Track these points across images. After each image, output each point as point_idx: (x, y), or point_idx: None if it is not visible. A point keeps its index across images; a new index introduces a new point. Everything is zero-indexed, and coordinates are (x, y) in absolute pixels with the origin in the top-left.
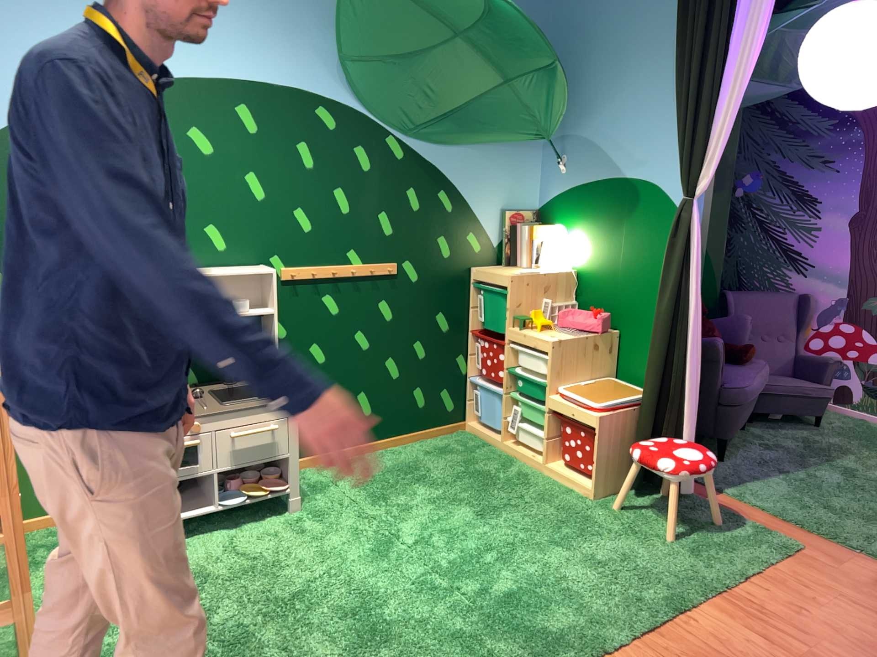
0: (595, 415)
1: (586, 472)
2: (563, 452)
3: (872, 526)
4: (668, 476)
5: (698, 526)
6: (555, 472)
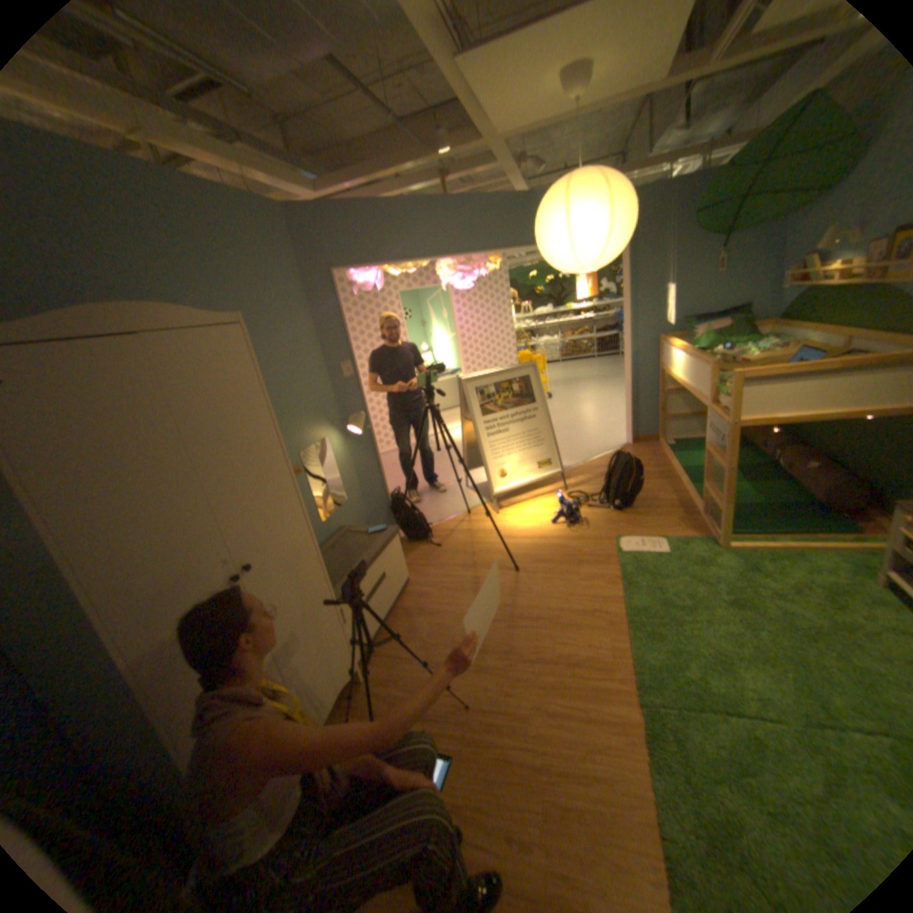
0: None
1: None
2: None
3: None
4: None
5: None
6: None
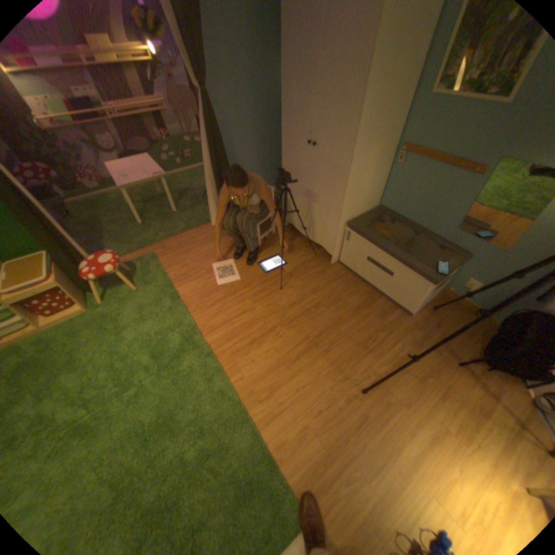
0: (50, 282)
1: (68, 306)
2: (44, 312)
3: (153, 231)
4: (113, 271)
5: (127, 277)
6: (49, 323)
